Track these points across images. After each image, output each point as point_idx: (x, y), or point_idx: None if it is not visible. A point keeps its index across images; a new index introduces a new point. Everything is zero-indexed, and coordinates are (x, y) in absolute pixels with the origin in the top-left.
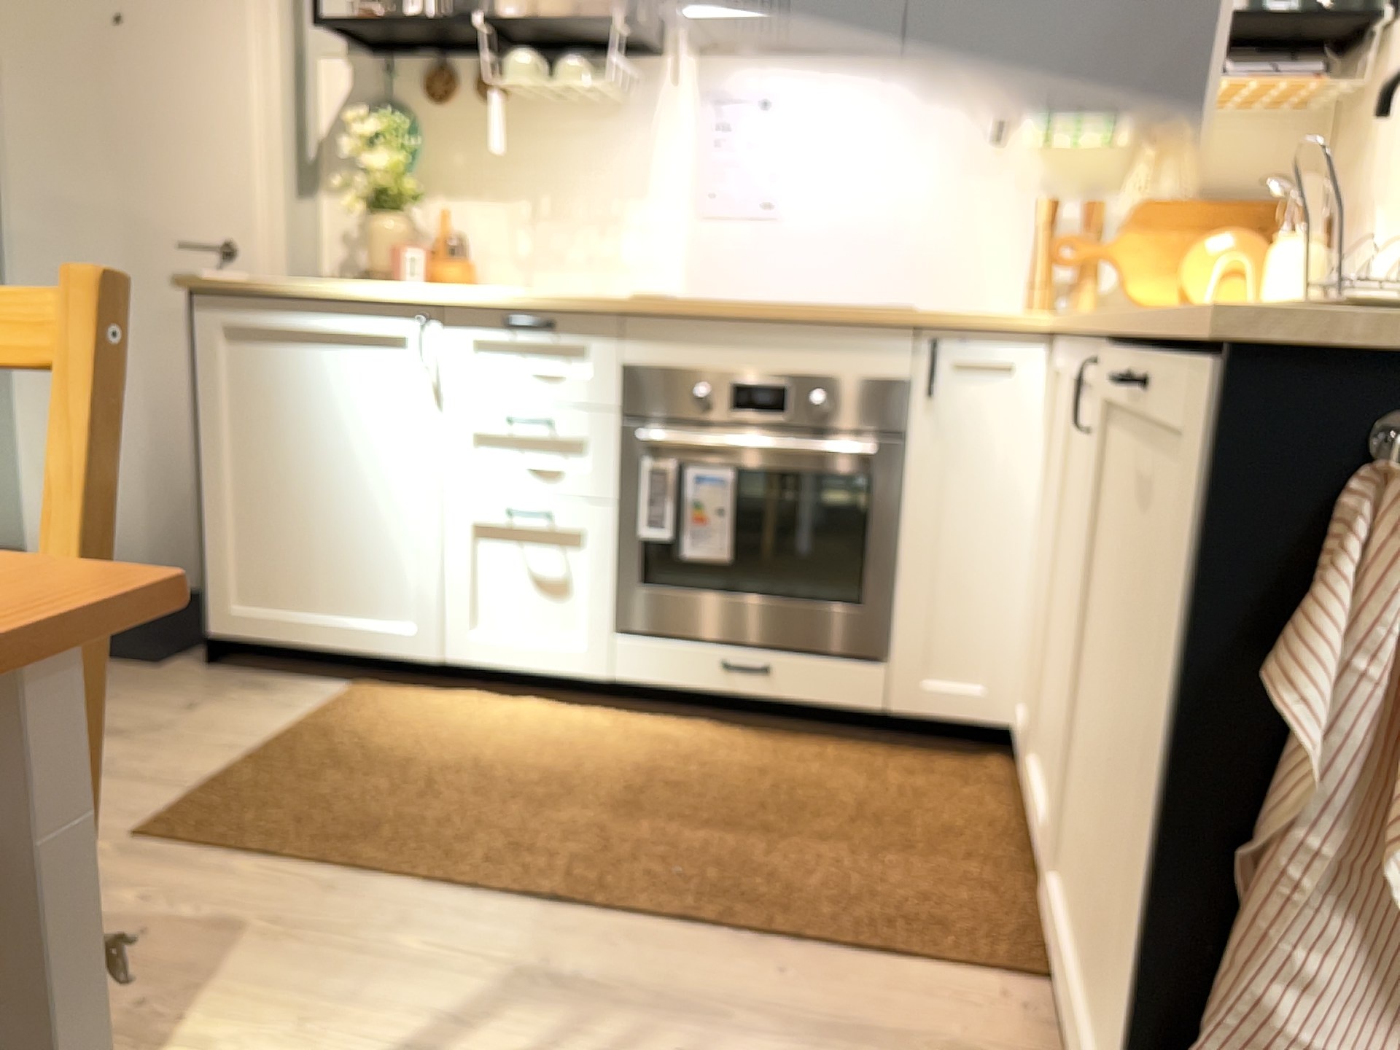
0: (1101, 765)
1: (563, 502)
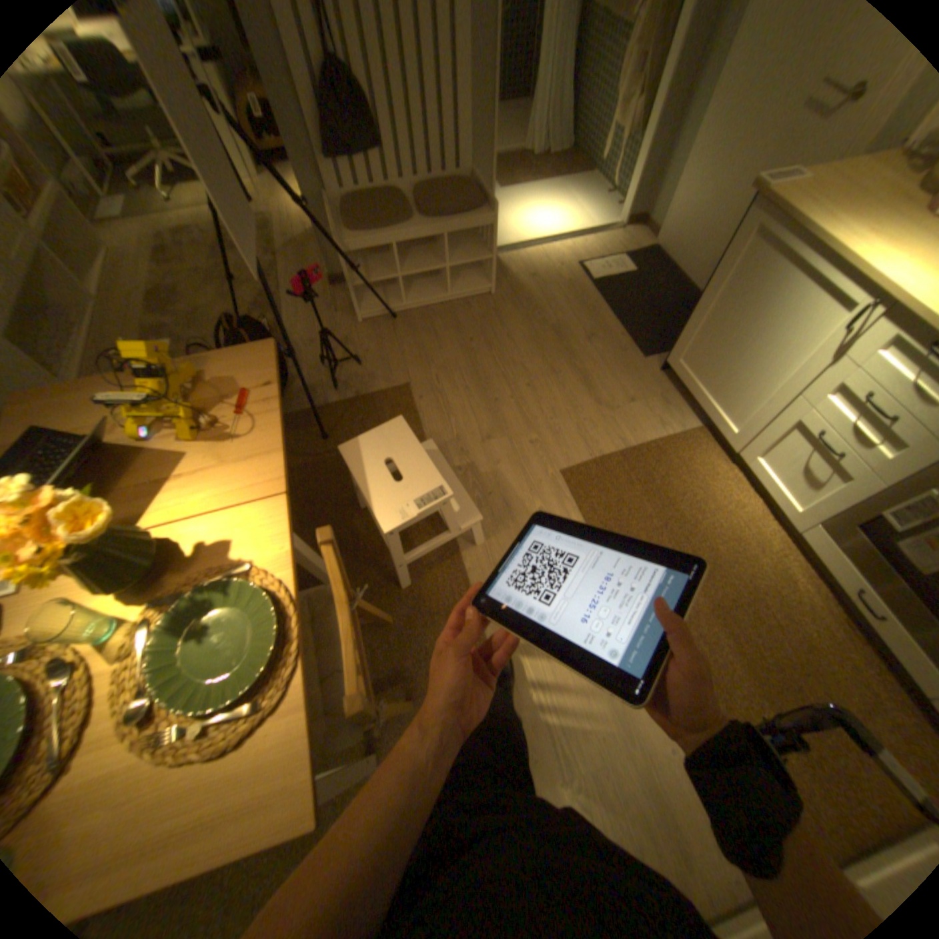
0: None
1: (862, 459)
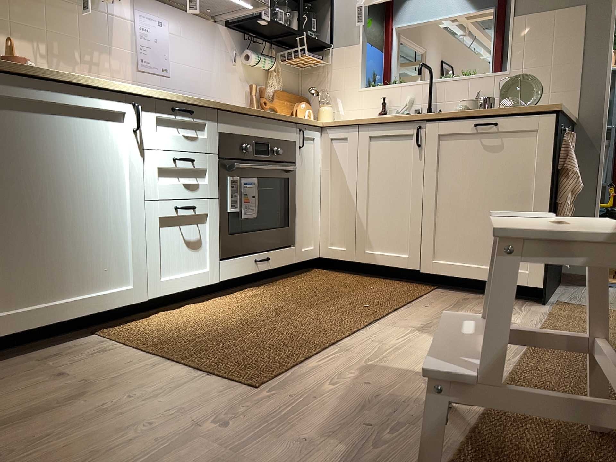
0: (459, 217)
1: (199, 199)
